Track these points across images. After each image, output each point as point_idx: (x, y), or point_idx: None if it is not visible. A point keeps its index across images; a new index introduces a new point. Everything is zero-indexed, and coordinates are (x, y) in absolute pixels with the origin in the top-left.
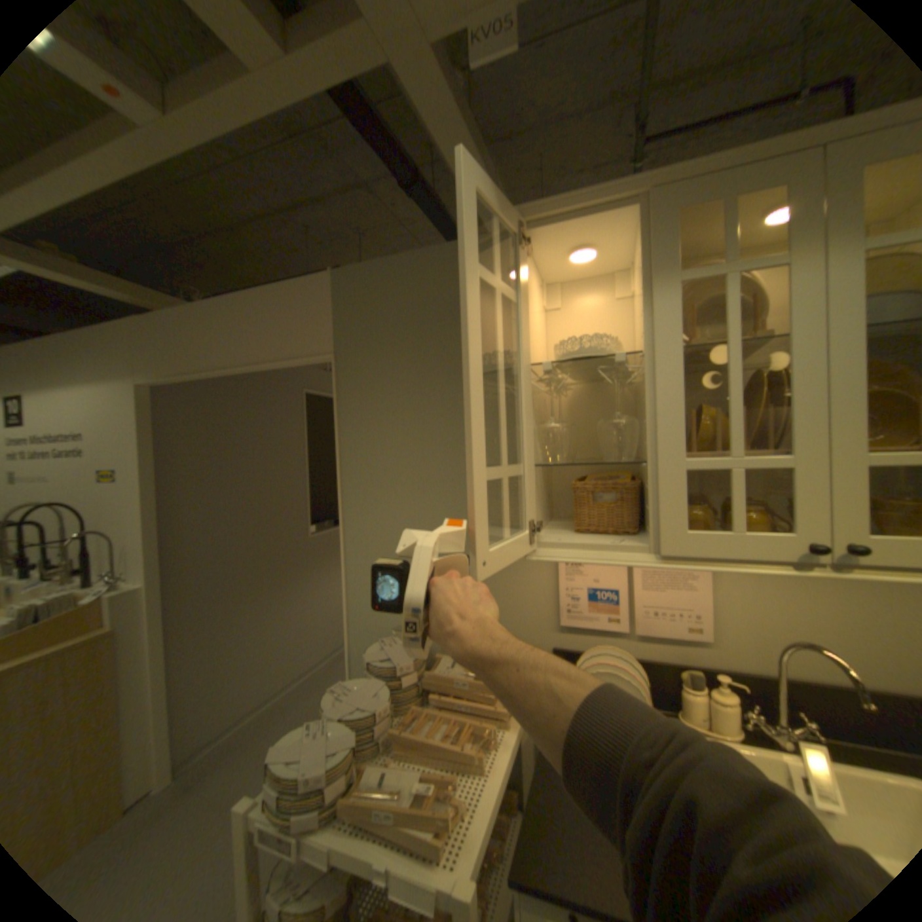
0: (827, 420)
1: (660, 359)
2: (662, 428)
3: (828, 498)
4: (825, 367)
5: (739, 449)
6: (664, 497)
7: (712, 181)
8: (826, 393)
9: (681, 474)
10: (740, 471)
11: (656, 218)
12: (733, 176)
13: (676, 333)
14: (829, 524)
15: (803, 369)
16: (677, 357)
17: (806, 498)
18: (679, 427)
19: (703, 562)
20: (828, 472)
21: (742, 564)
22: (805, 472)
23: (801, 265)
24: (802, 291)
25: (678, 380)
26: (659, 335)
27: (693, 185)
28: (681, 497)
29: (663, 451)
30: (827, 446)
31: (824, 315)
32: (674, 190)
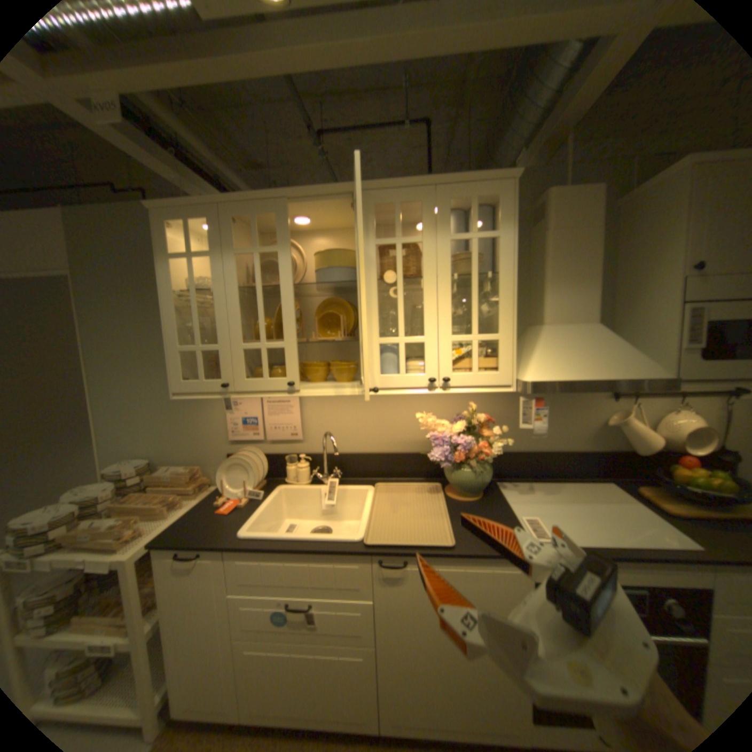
0: (294, 326)
1: (228, 294)
2: (231, 329)
3: (297, 361)
4: (293, 302)
5: (263, 340)
6: (234, 363)
7: (245, 206)
8: (293, 314)
9: (241, 352)
10: (264, 350)
11: (221, 221)
12: (253, 206)
13: (234, 282)
14: (297, 373)
15: (285, 303)
16: (235, 293)
17: (289, 361)
18: (238, 329)
19: (253, 394)
20: (296, 350)
21: (269, 393)
22: (288, 350)
23: (281, 254)
24: (282, 266)
25: (236, 305)
26: (227, 282)
27: (236, 207)
28: (241, 363)
29: (232, 341)
30: (295, 338)
31: (291, 278)
32: (228, 208)
